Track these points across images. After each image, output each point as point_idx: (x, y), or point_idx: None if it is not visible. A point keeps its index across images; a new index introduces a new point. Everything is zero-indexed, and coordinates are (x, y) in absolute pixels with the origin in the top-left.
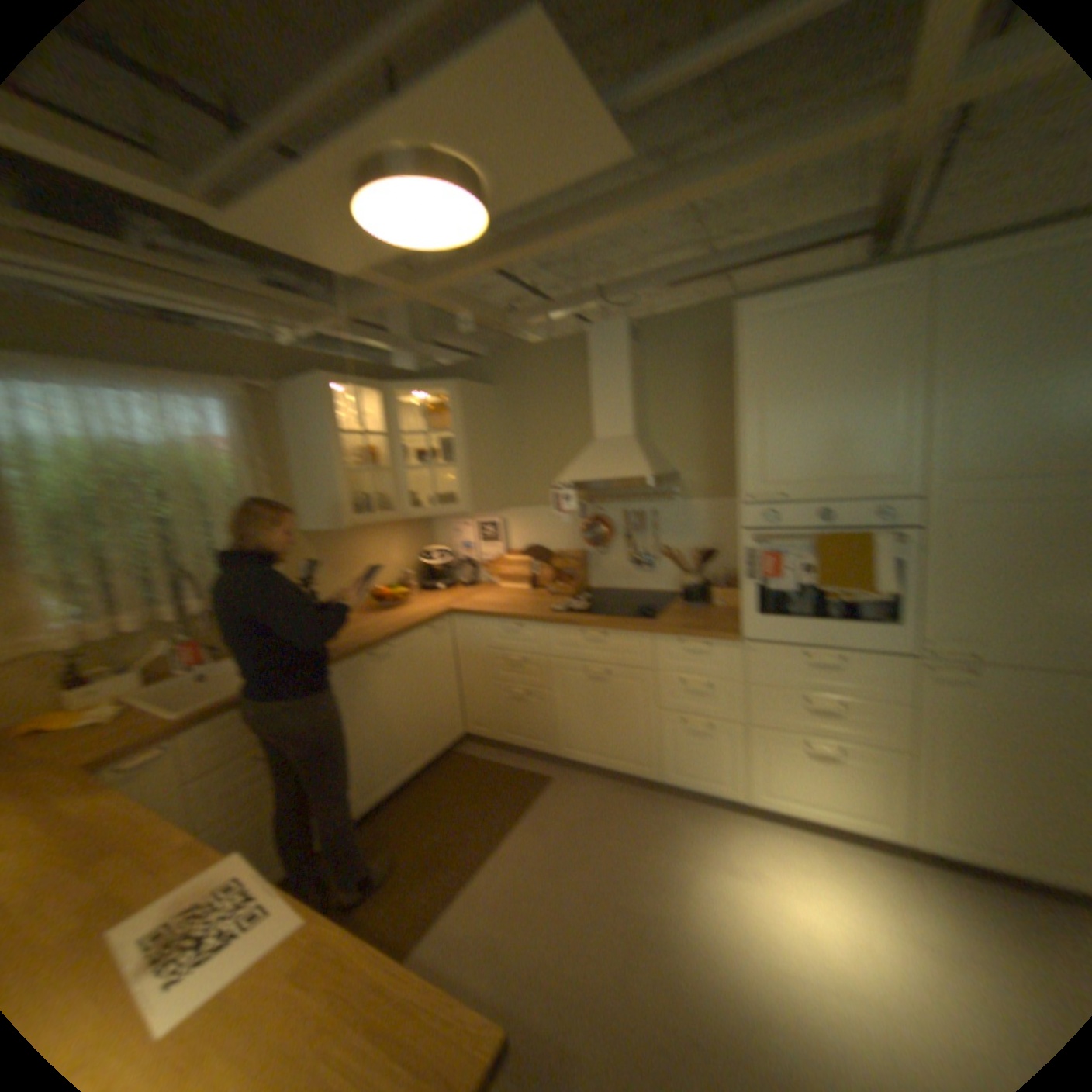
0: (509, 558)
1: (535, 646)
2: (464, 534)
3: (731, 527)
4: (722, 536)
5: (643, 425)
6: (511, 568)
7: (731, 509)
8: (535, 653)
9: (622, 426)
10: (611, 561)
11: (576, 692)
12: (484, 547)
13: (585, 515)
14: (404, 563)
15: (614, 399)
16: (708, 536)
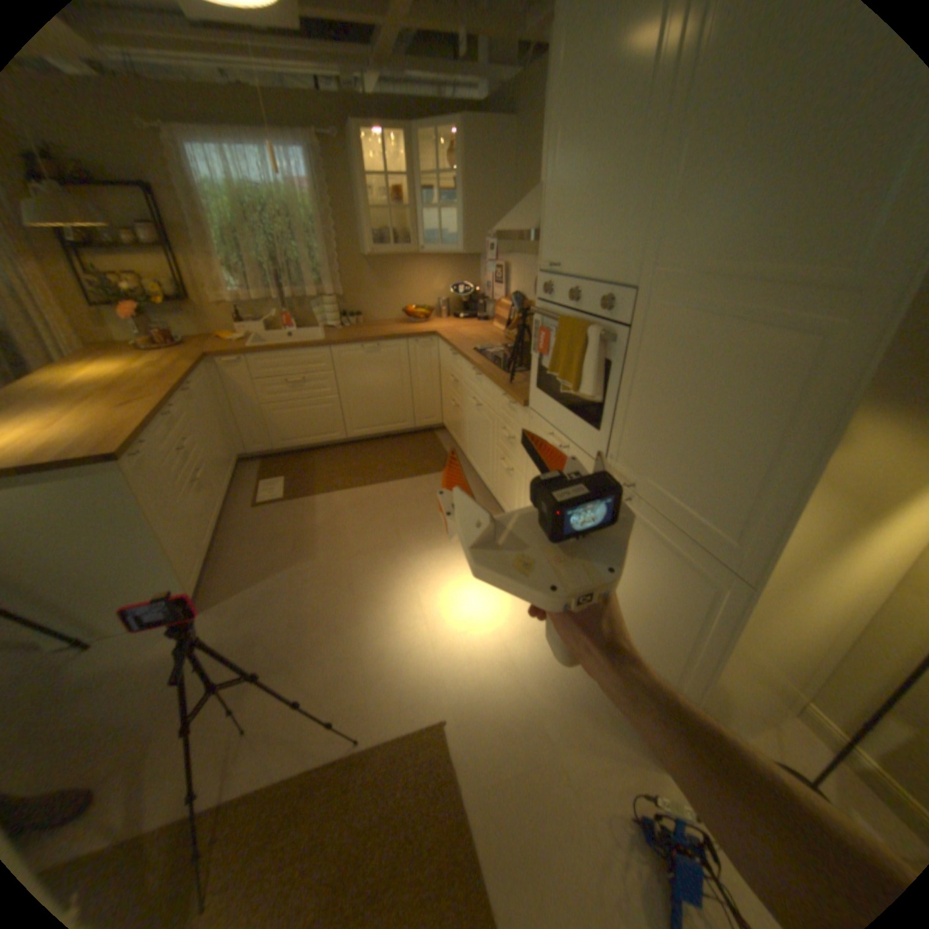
0: (503, 299)
1: (460, 371)
2: (486, 272)
3: None
4: None
5: None
6: (500, 309)
7: None
8: (459, 377)
9: None
10: None
11: (470, 414)
12: (494, 286)
13: None
14: (443, 289)
15: None
16: None
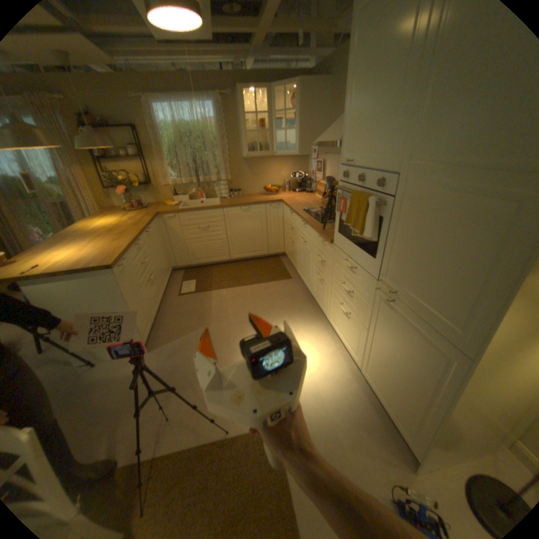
0: (321, 181)
1: (294, 222)
2: (311, 165)
3: None
4: None
5: None
6: (319, 186)
7: None
8: (294, 226)
9: None
10: None
11: (300, 247)
12: (316, 173)
13: None
14: (286, 175)
15: None
16: None
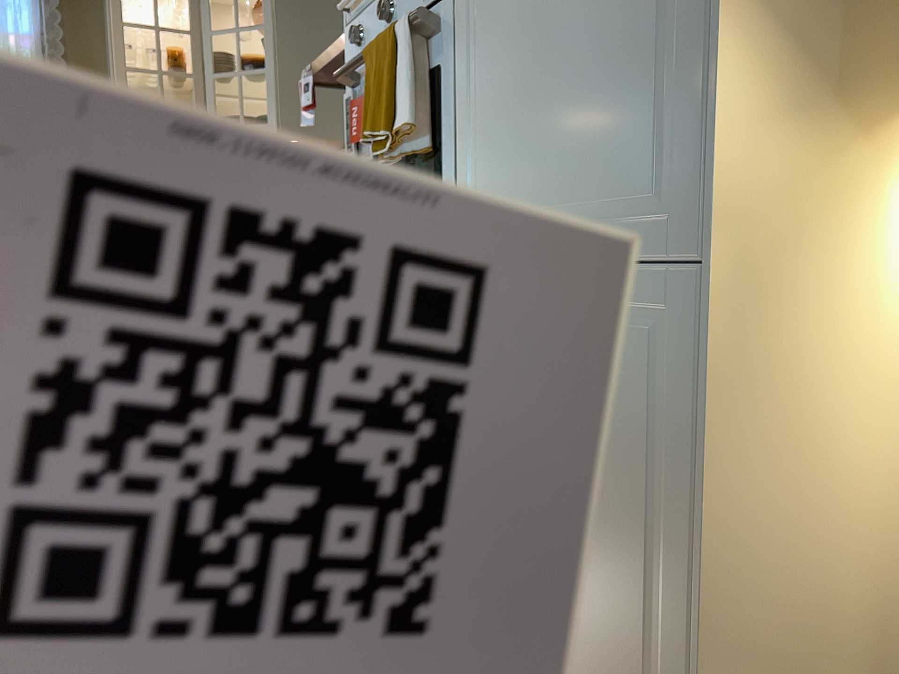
0: None
1: None
2: None
3: None
4: None
5: None
6: None
7: None
8: None
9: None
10: None
11: None
12: None
13: None
14: None
15: None
16: None
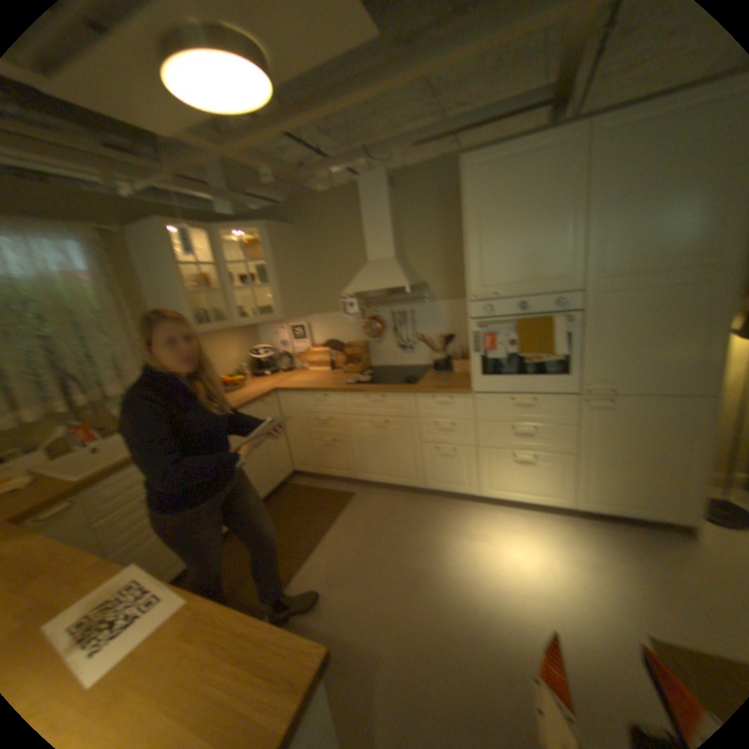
0: (313, 349)
1: (336, 408)
2: (279, 335)
3: (462, 318)
4: (456, 325)
5: (400, 250)
6: (315, 356)
7: (462, 306)
8: (336, 413)
9: (385, 250)
10: (384, 347)
11: (365, 436)
12: (295, 343)
13: (364, 316)
14: (238, 358)
15: (378, 230)
16: (447, 325)
